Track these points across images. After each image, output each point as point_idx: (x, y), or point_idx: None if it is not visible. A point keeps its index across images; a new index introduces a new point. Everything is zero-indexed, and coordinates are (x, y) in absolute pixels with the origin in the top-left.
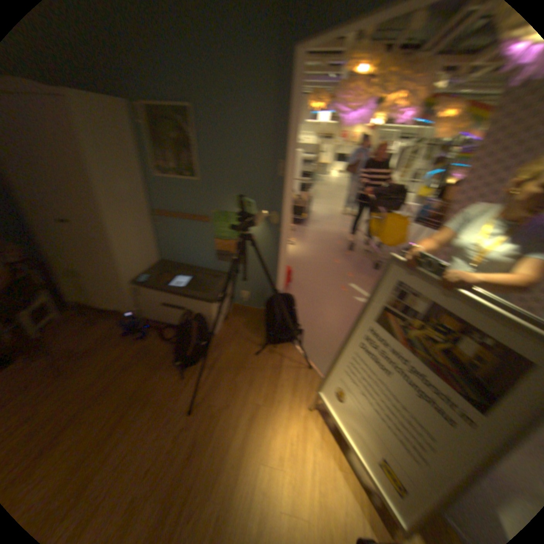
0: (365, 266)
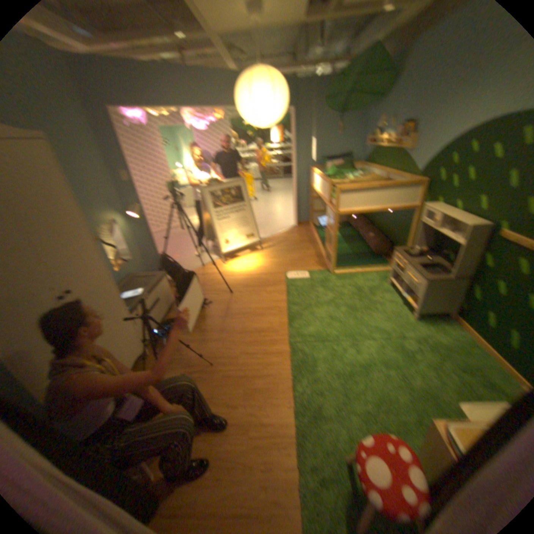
0: None
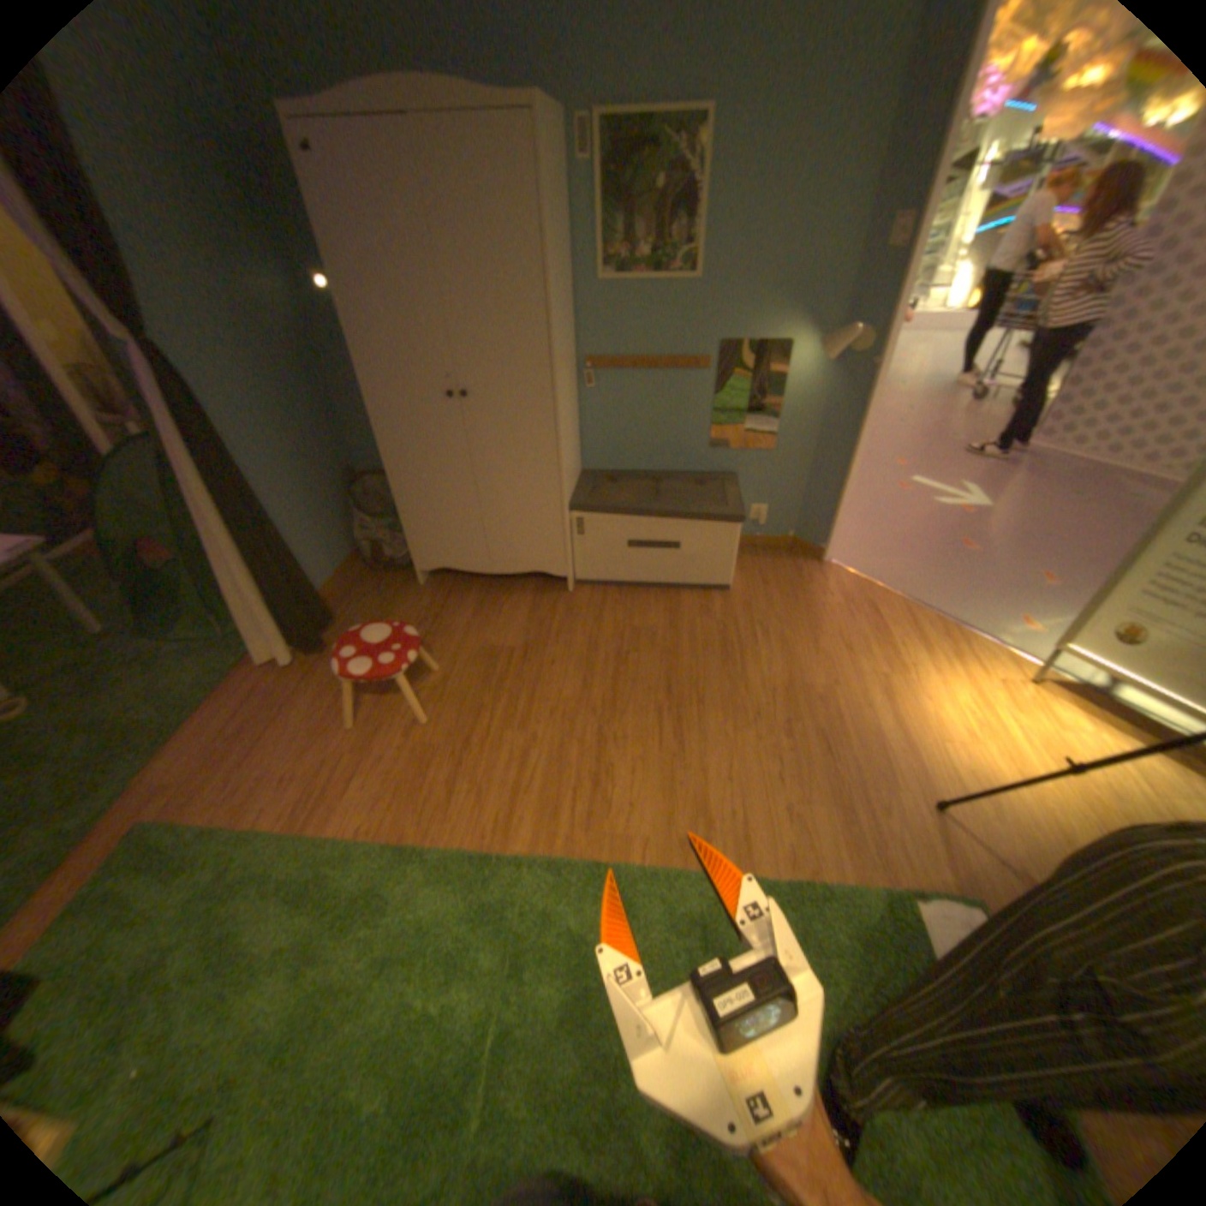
0: (922, 443)
